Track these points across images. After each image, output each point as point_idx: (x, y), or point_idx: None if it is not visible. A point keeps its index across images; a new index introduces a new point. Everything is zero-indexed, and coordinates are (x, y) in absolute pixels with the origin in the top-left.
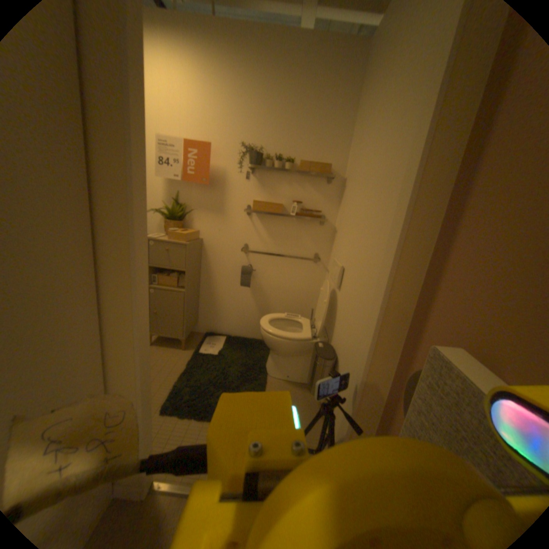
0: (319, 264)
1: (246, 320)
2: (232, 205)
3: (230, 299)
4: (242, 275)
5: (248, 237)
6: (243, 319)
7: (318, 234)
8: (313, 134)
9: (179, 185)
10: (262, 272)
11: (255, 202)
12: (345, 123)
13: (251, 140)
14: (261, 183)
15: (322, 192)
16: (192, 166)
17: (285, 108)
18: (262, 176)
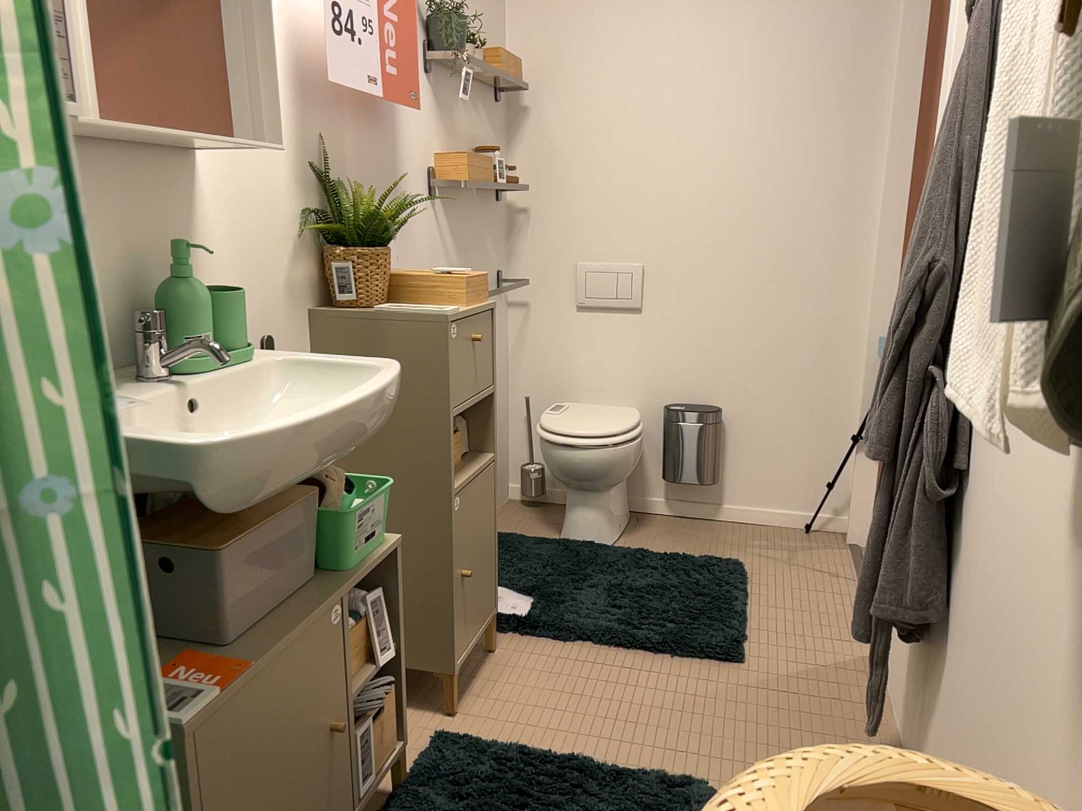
0: (502, 297)
1: None
2: (410, 176)
3: None
4: None
5: (436, 266)
6: None
7: (497, 229)
8: None
9: (322, 118)
10: None
11: (470, 163)
12: None
13: None
14: (439, 109)
15: (493, 129)
16: (393, 55)
17: None
18: (438, 91)
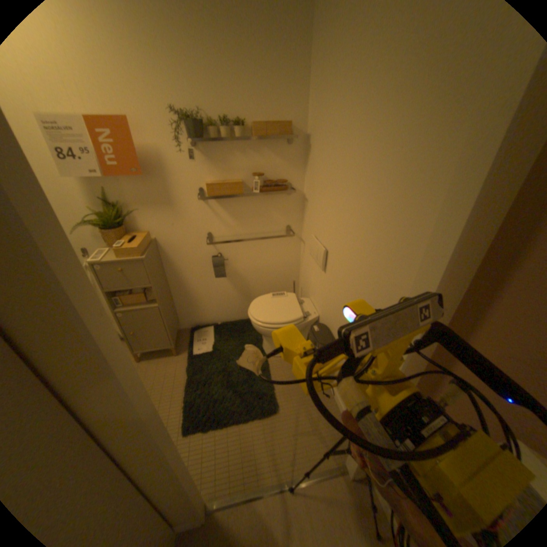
0: (291, 237)
1: (228, 307)
2: (179, 193)
3: (206, 292)
4: (213, 266)
5: (209, 226)
6: (225, 307)
7: (286, 207)
8: (260, 83)
9: (100, 181)
10: (233, 259)
11: (209, 188)
12: (297, 62)
13: (179, 103)
14: (208, 160)
15: (283, 158)
16: (110, 155)
17: (216, 47)
18: (207, 151)
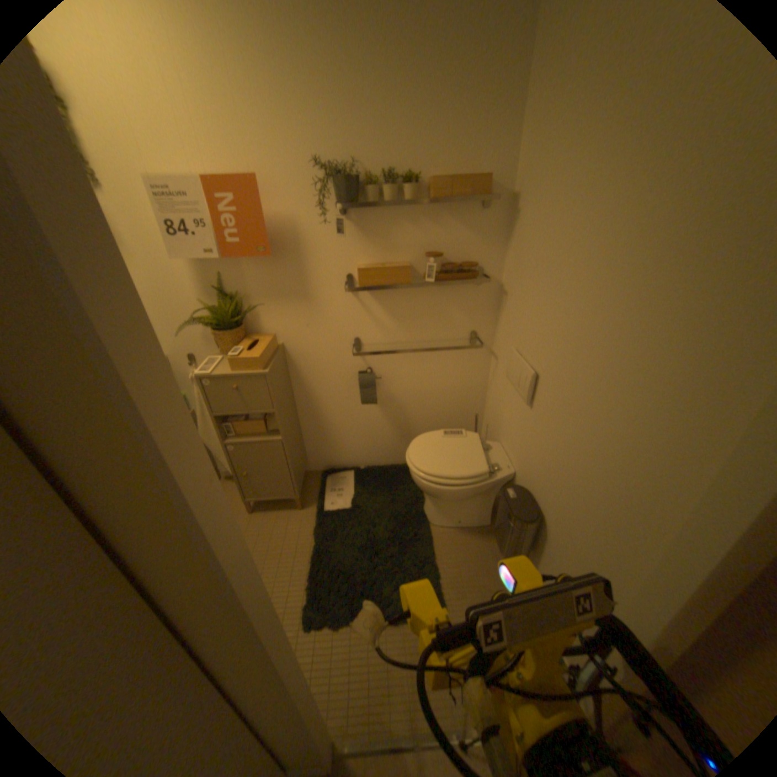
0: (478, 348)
1: (377, 445)
2: (320, 281)
3: (347, 422)
4: (359, 386)
5: (358, 328)
6: (372, 445)
7: (472, 303)
8: (447, 118)
9: (217, 264)
10: (389, 377)
11: (361, 274)
12: (507, 83)
13: (328, 153)
14: (363, 234)
15: (474, 229)
16: (232, 230)
17: (385, 69)
18: (362, 221)
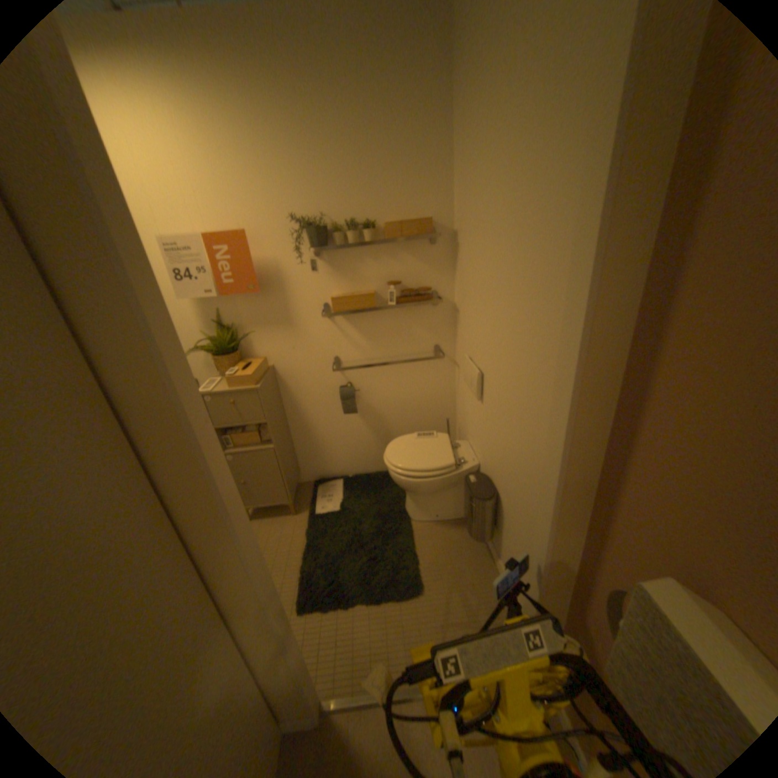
0: (442, 360)
1: (362, 454)
2: (301, 311)
3: (333, 434)
4: (342, 400)
5: (336, 349)
6: (358, 454)
7: (432, 322)
8: (393, 179)
9: (215, 301)
10: (367, 390)
11: (334, 302)
12: (437, 150)
13: (302, 210)
14: (334, 270)
15: (425, 261)
16: (226, 273)
17: (341, 147)
18: (333, 260)
